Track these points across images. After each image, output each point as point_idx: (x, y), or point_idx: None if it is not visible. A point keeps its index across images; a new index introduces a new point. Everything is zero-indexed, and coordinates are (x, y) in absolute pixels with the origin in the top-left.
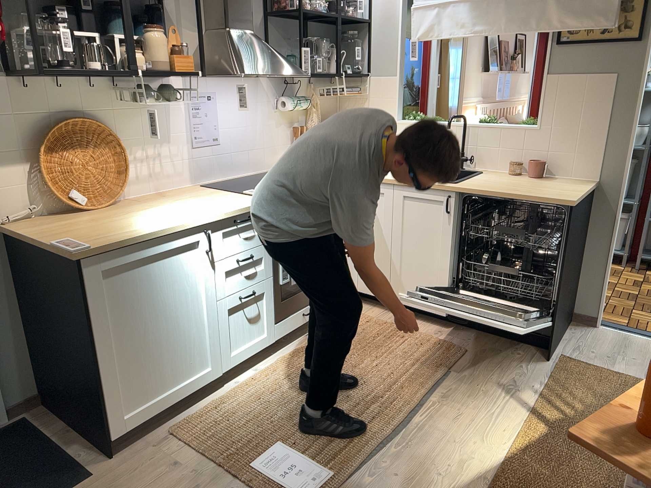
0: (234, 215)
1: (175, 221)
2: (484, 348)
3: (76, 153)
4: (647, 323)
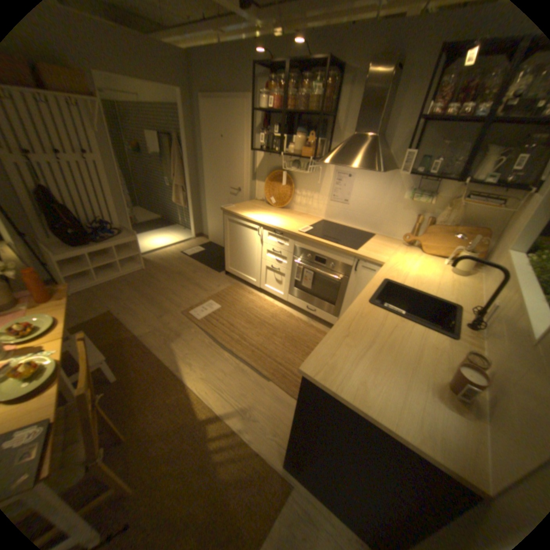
0: (273, 228)
1: (255, 217)
2: None
3: (278, 184)
4: None
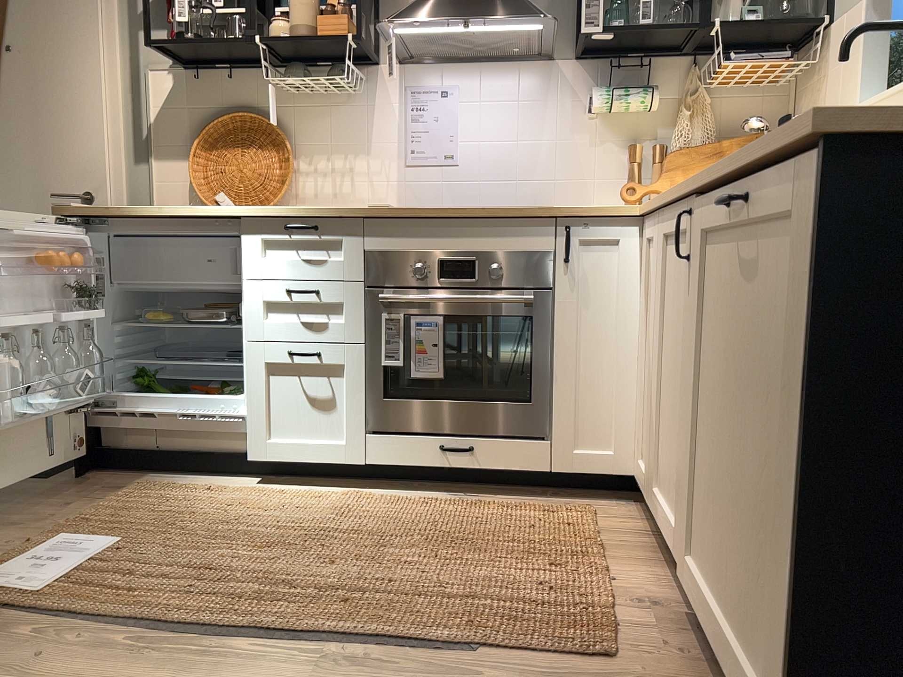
0: (282, 217)
1: (199, 208)
2: None
3: (234, 152)
4: None
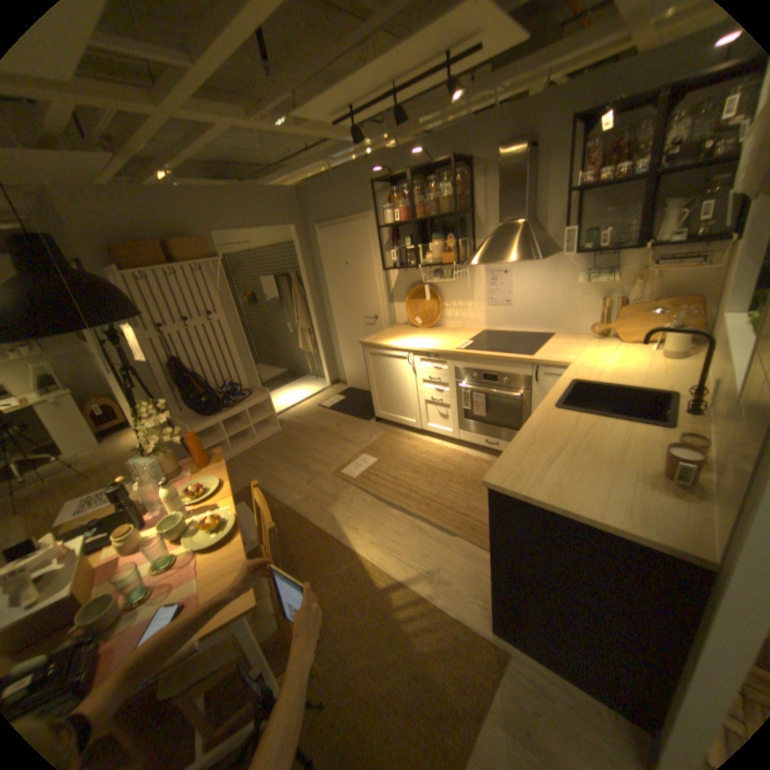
0: (425, 351)
1: (400, 343)
2: None
3: (420, 300)
4: None
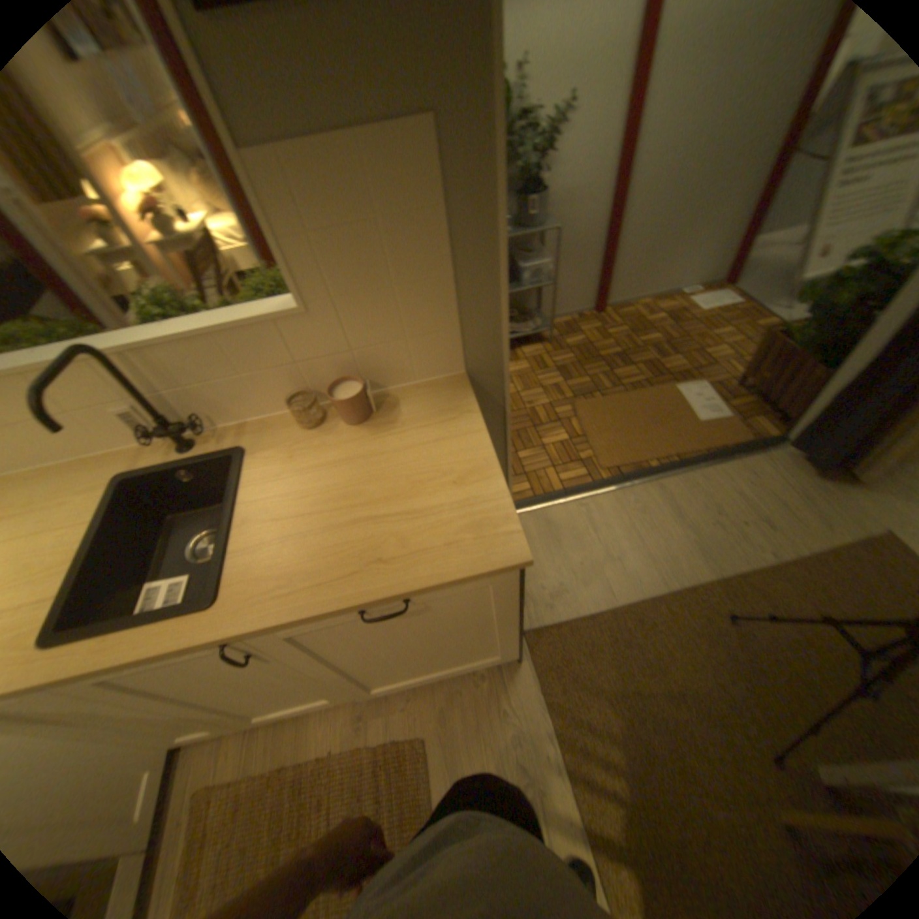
0: None
1: None
2: (434, 711)
3: None
4: (541, 475)
